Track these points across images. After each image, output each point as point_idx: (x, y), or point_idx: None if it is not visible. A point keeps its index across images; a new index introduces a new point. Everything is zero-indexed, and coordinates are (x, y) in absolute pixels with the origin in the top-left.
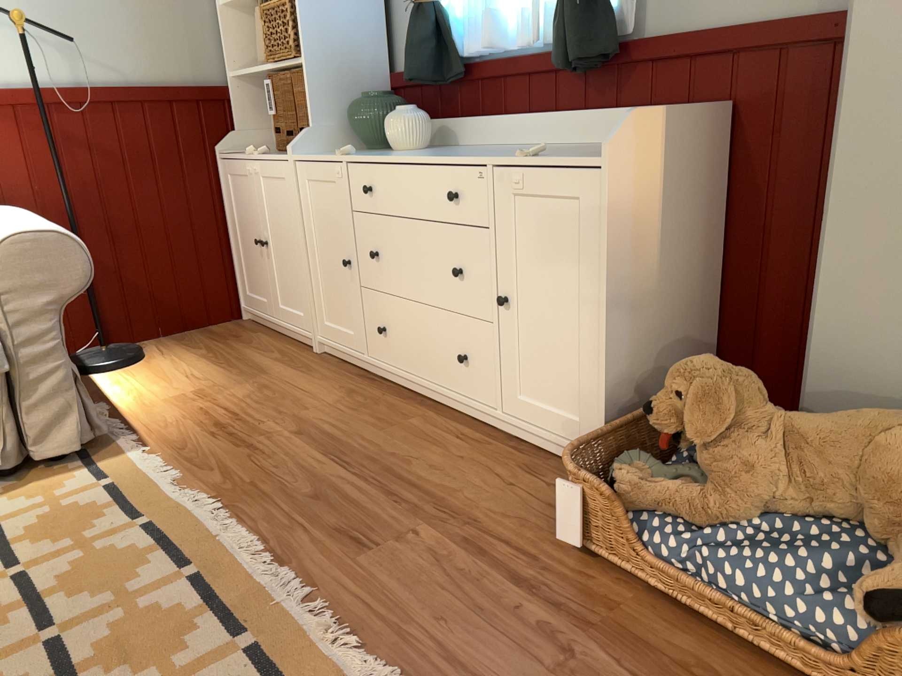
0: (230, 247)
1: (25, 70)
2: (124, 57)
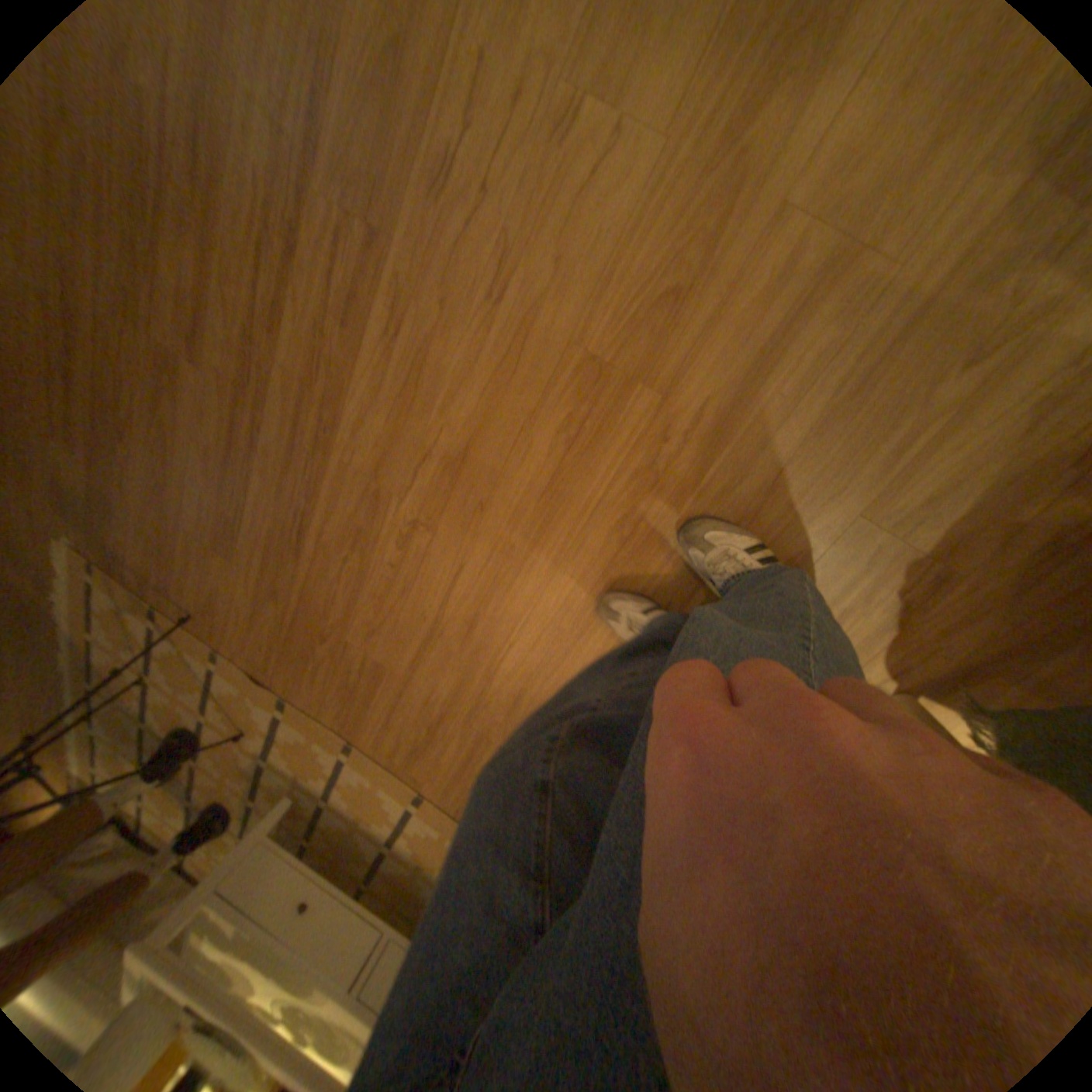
0: None
1: None
2: None
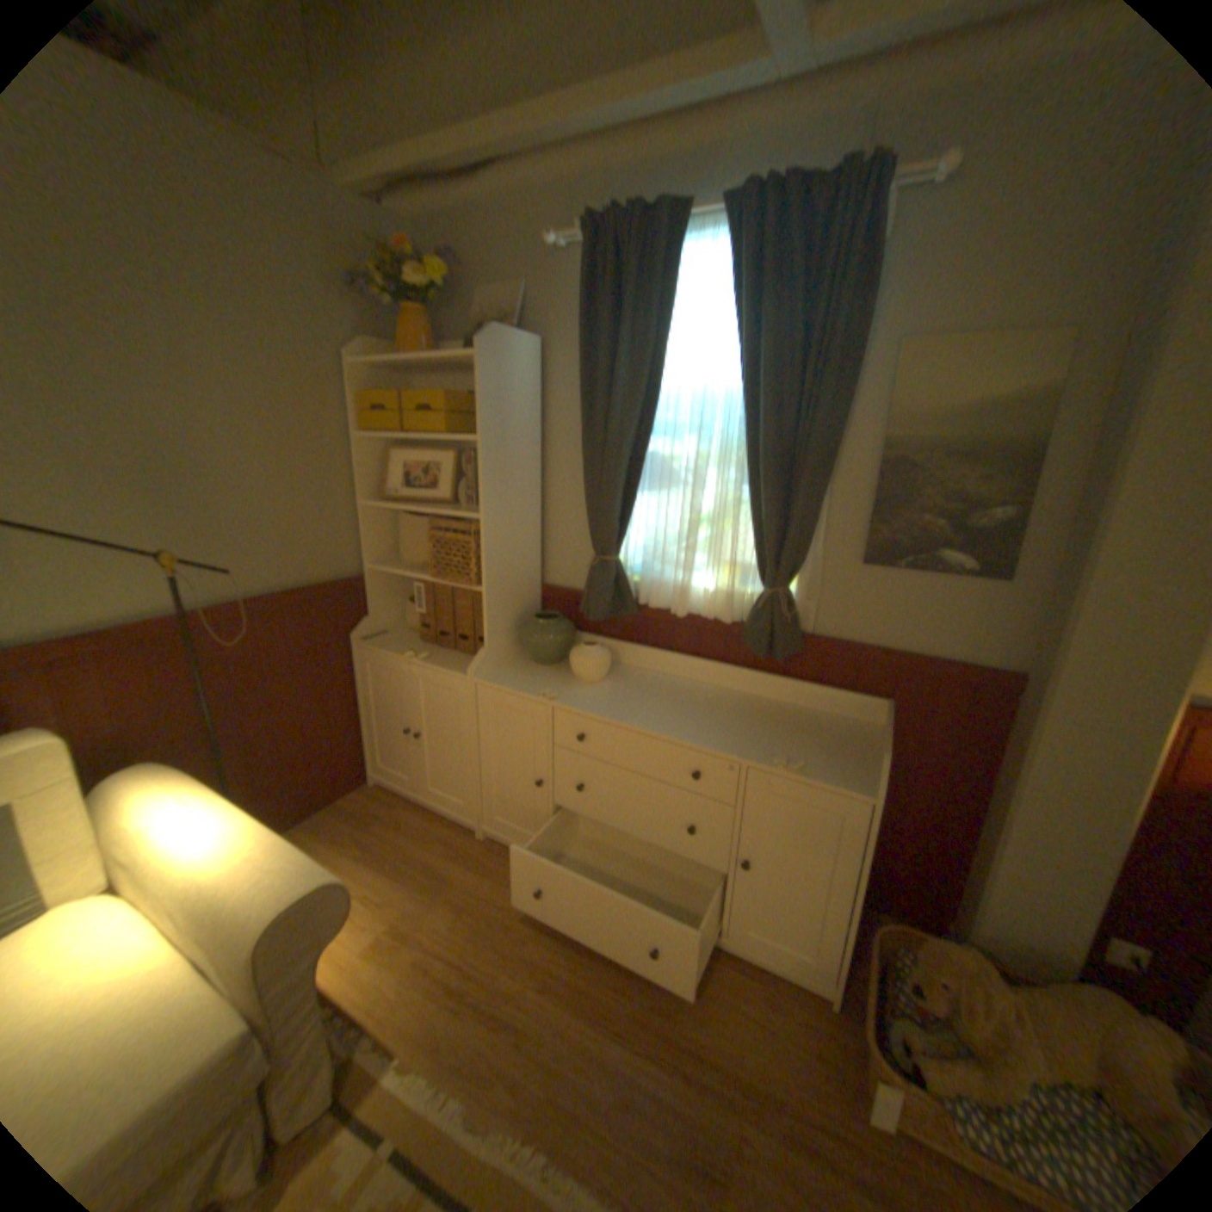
0: (358, 722)
1: (151, 595)
2: (262, 562)
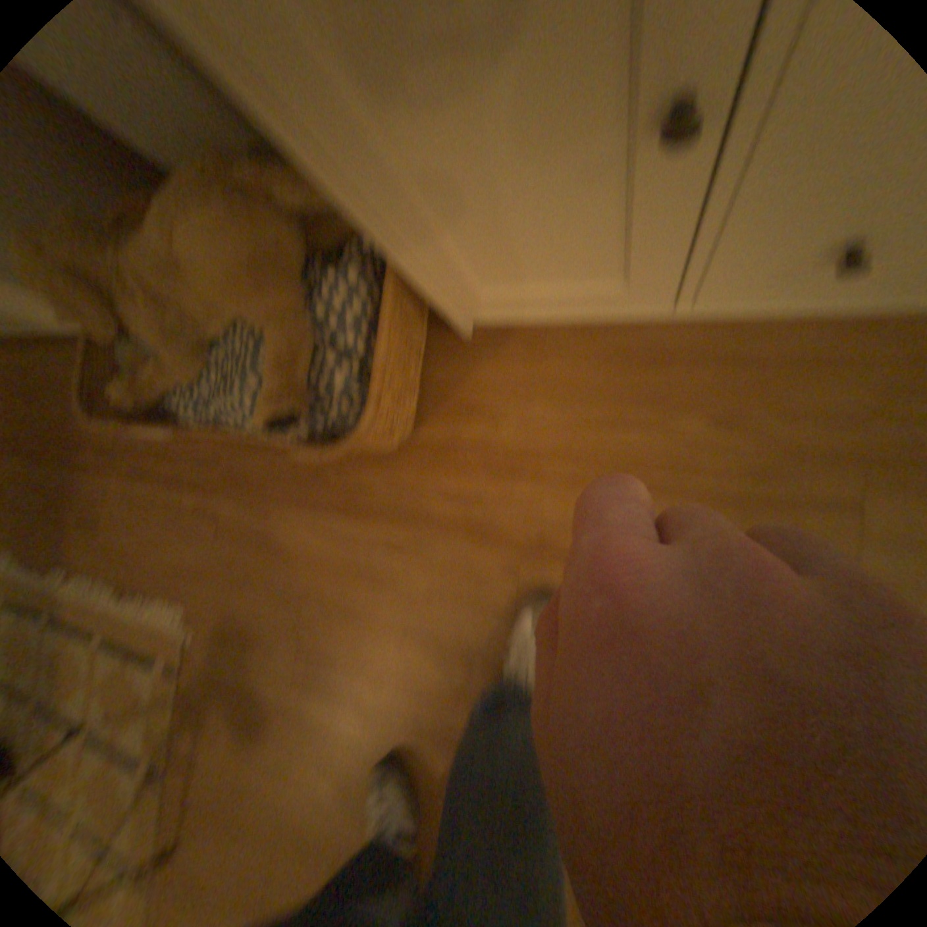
0: None
1: None
2: None
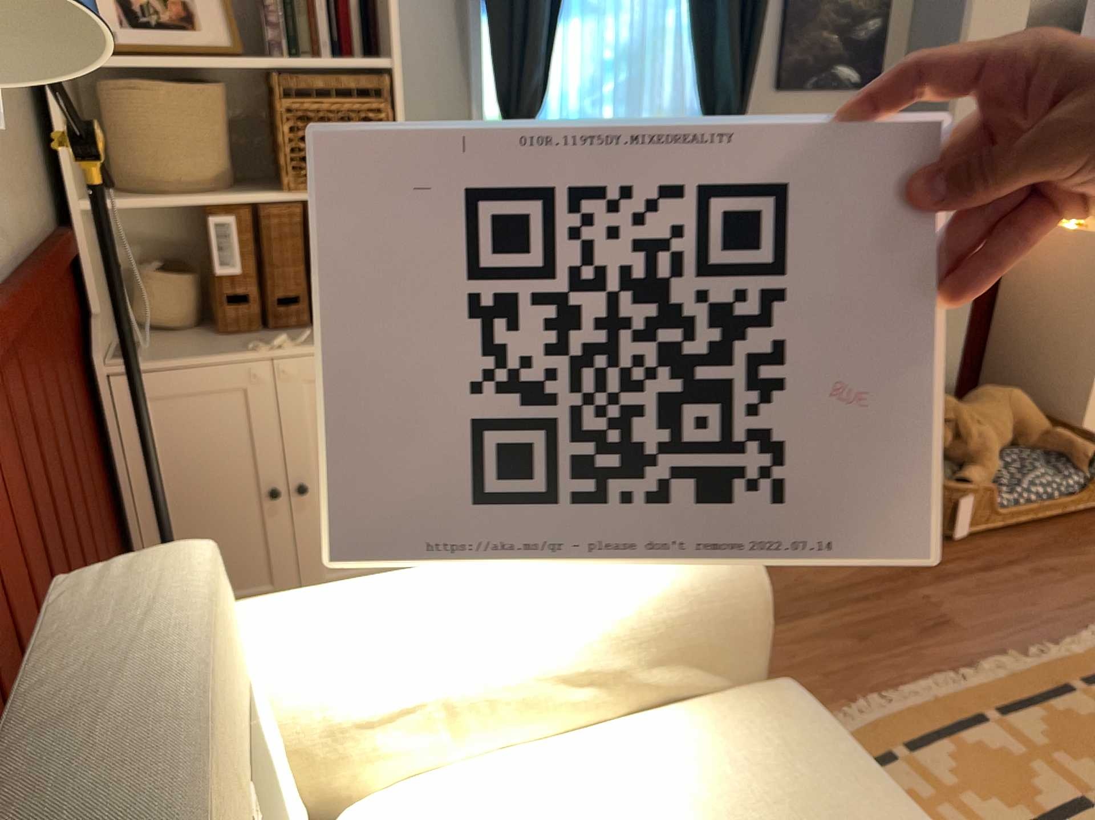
0: (125, 538)
1: None
2: None
